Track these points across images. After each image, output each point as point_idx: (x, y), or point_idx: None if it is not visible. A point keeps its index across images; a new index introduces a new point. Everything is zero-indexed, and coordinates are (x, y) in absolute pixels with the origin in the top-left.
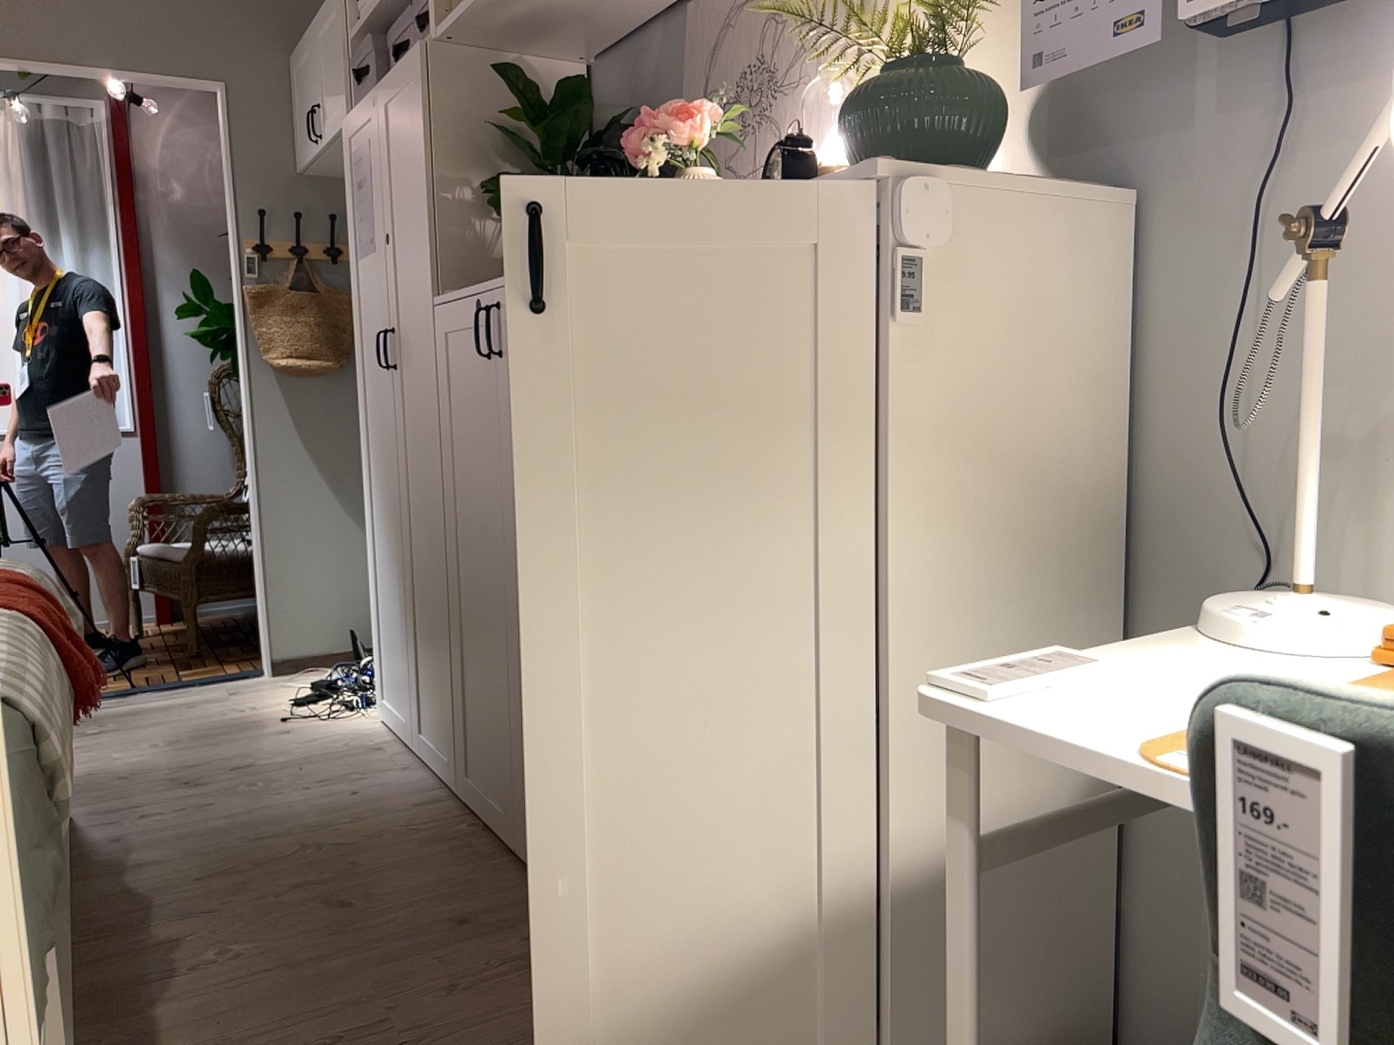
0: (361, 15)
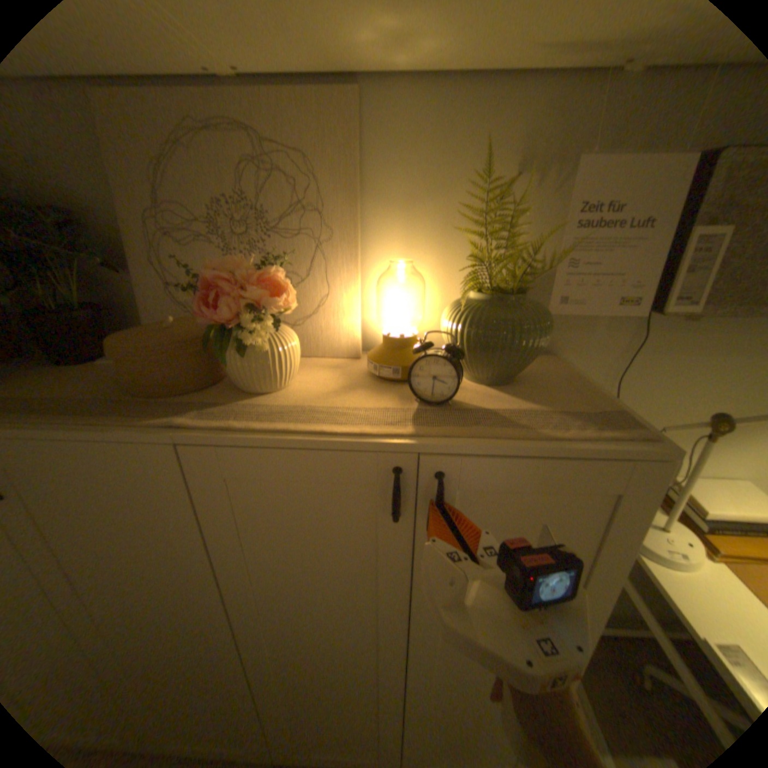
0: None
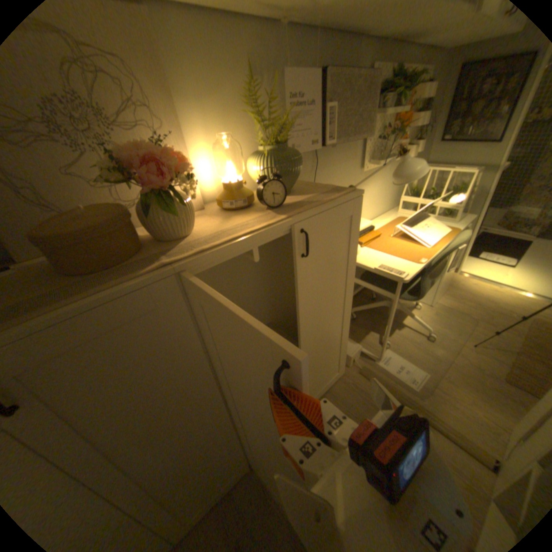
0: None
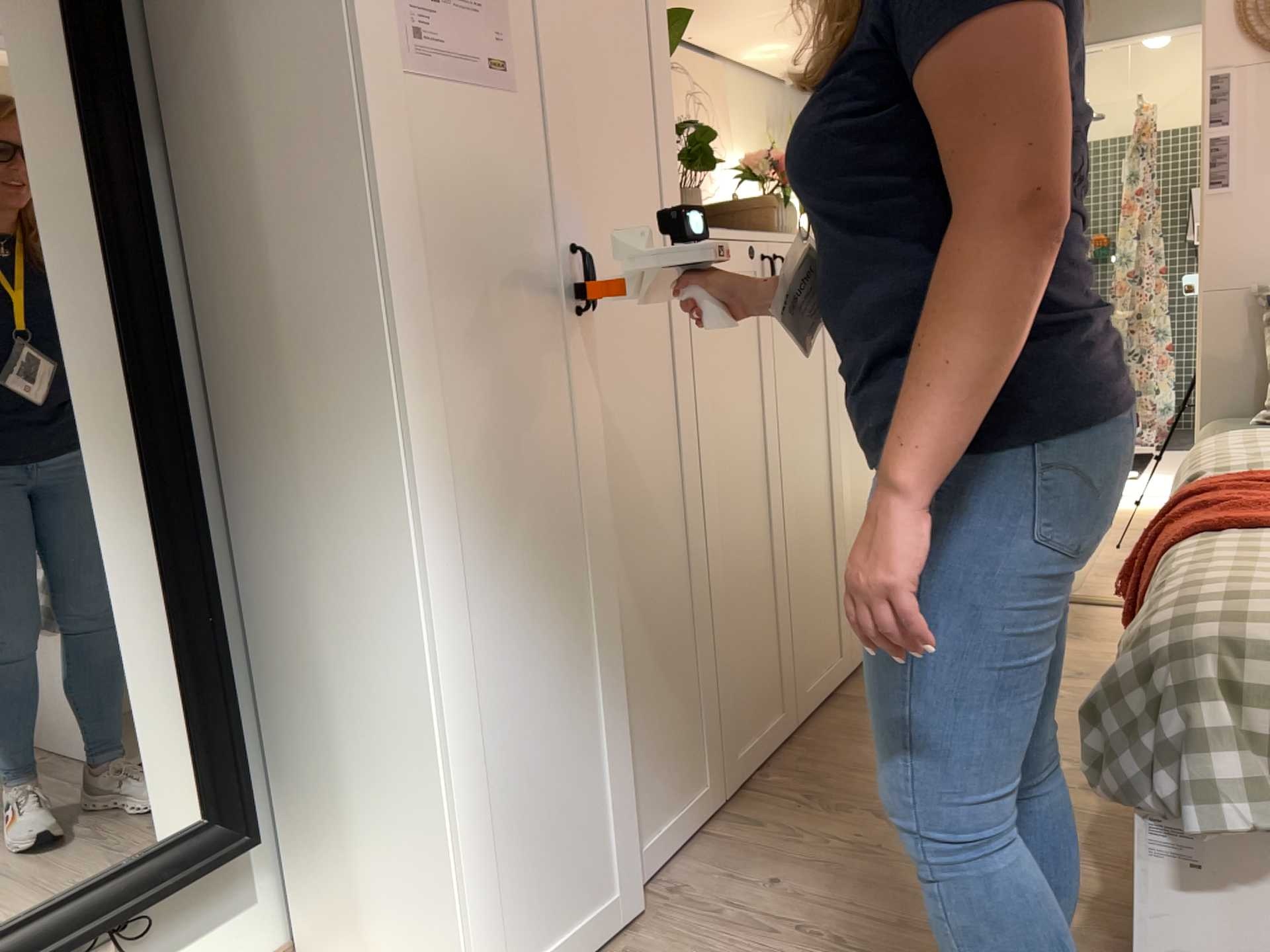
0: None
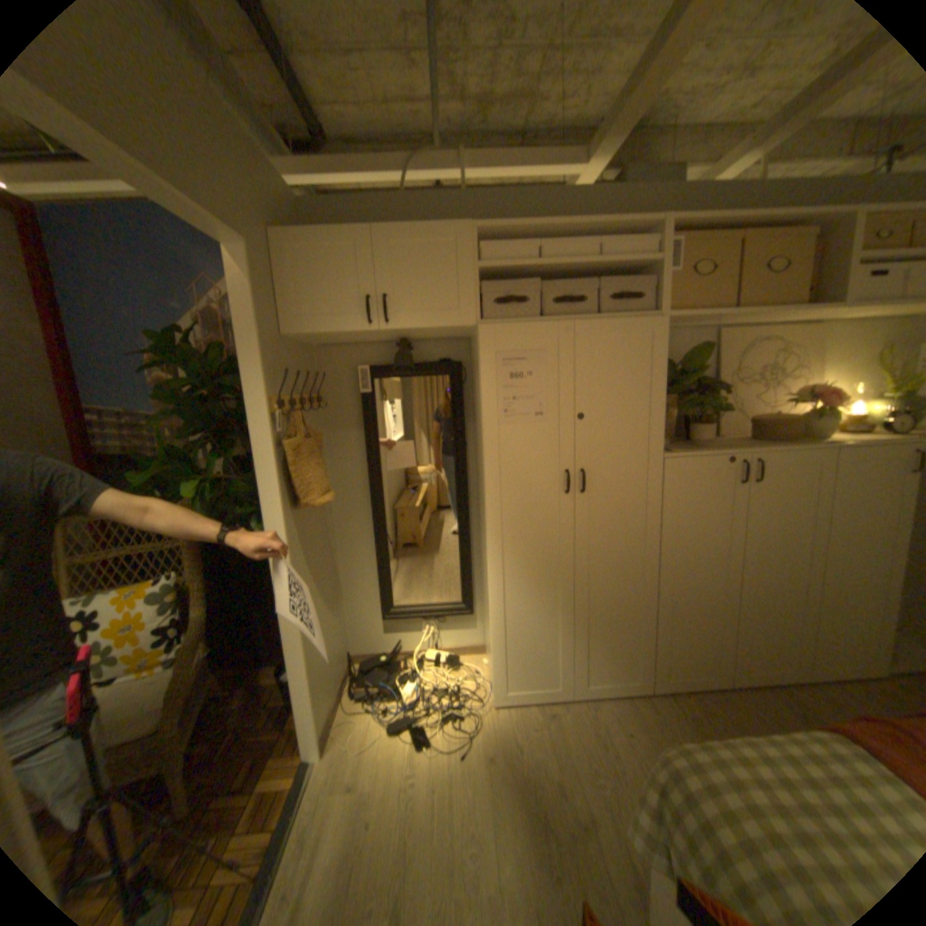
0: (482, 255)
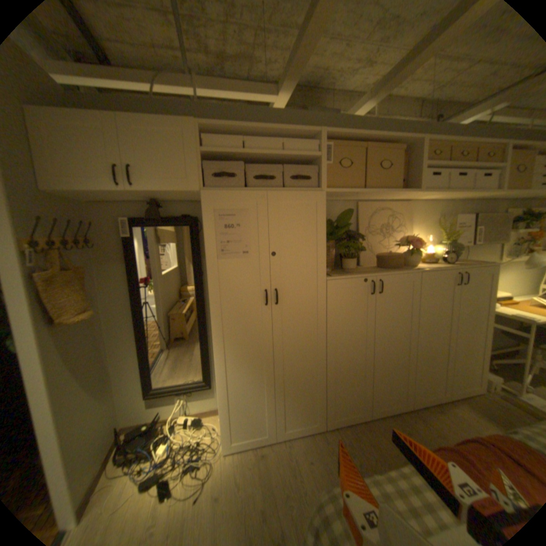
0: (203, 143)
